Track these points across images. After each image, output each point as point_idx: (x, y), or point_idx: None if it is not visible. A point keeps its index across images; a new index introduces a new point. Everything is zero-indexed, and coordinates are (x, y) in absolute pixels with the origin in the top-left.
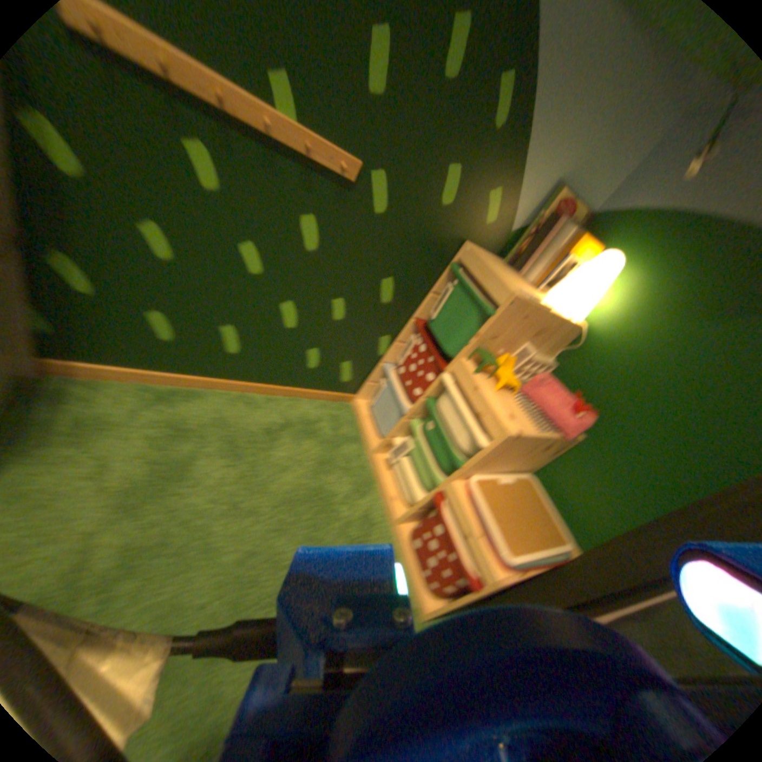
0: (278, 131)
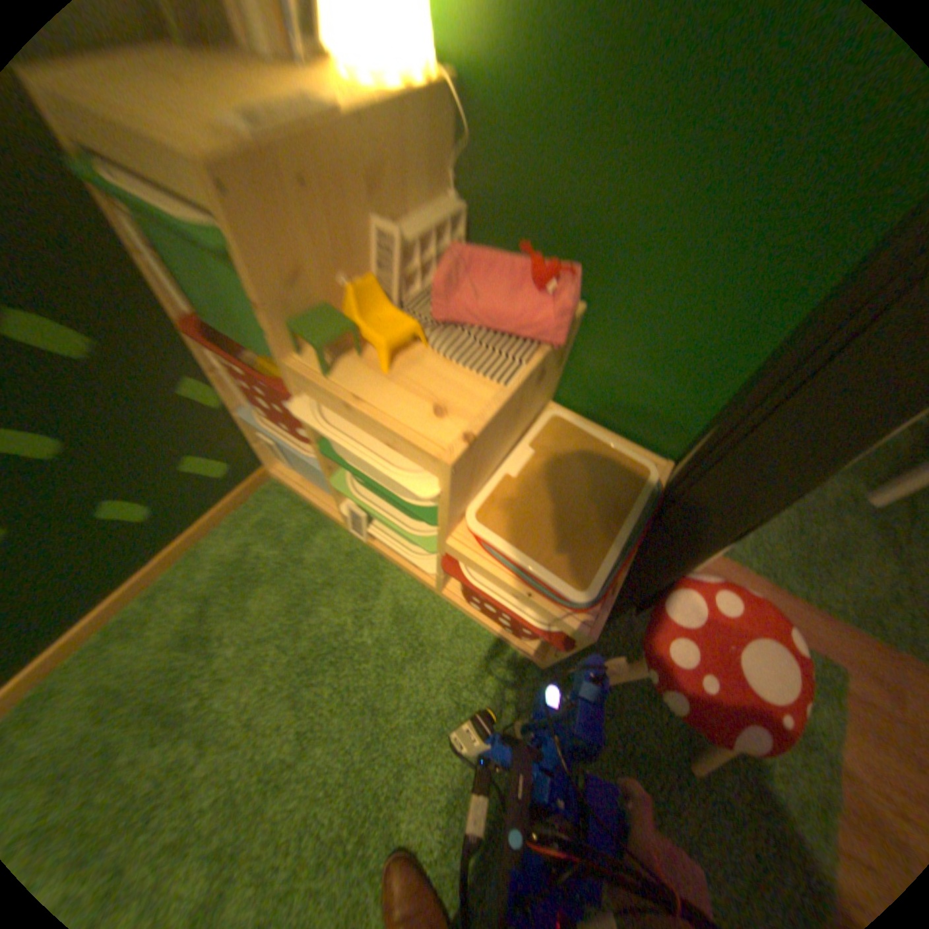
0: None
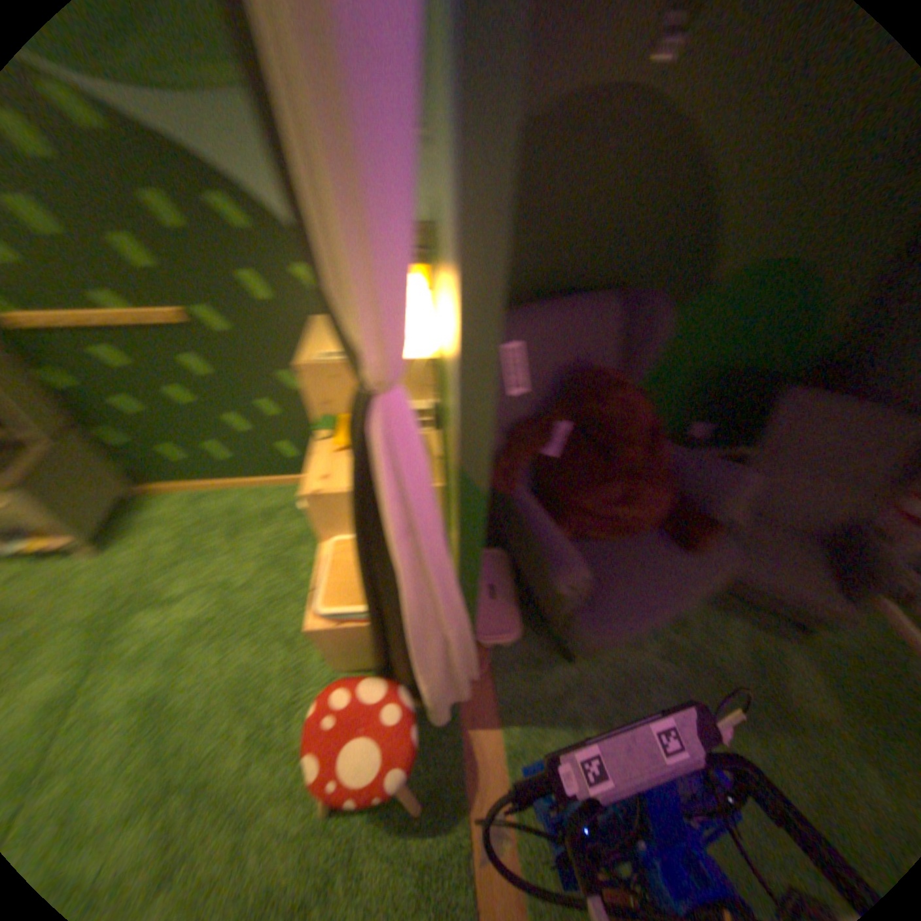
0: (114, 325)
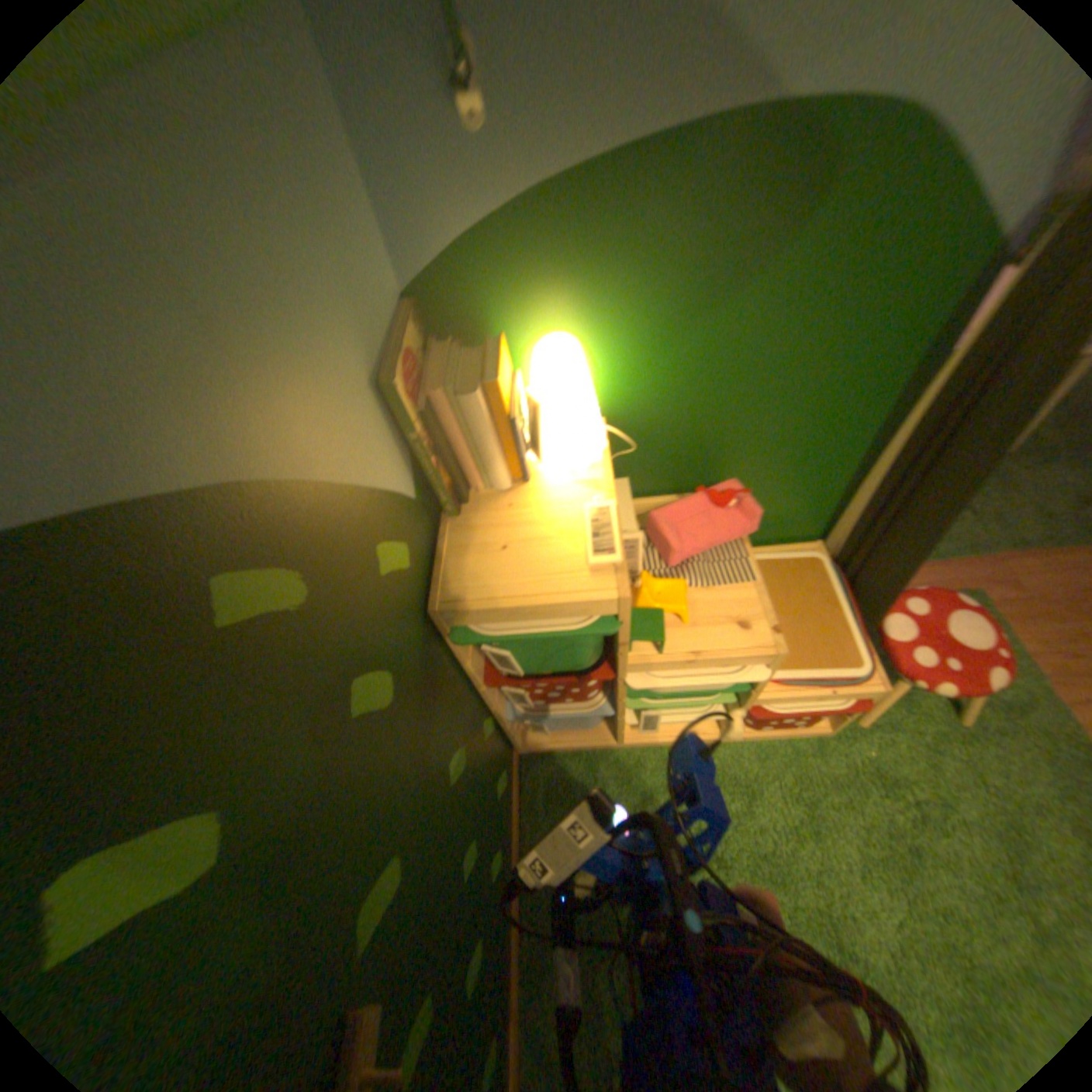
0: None
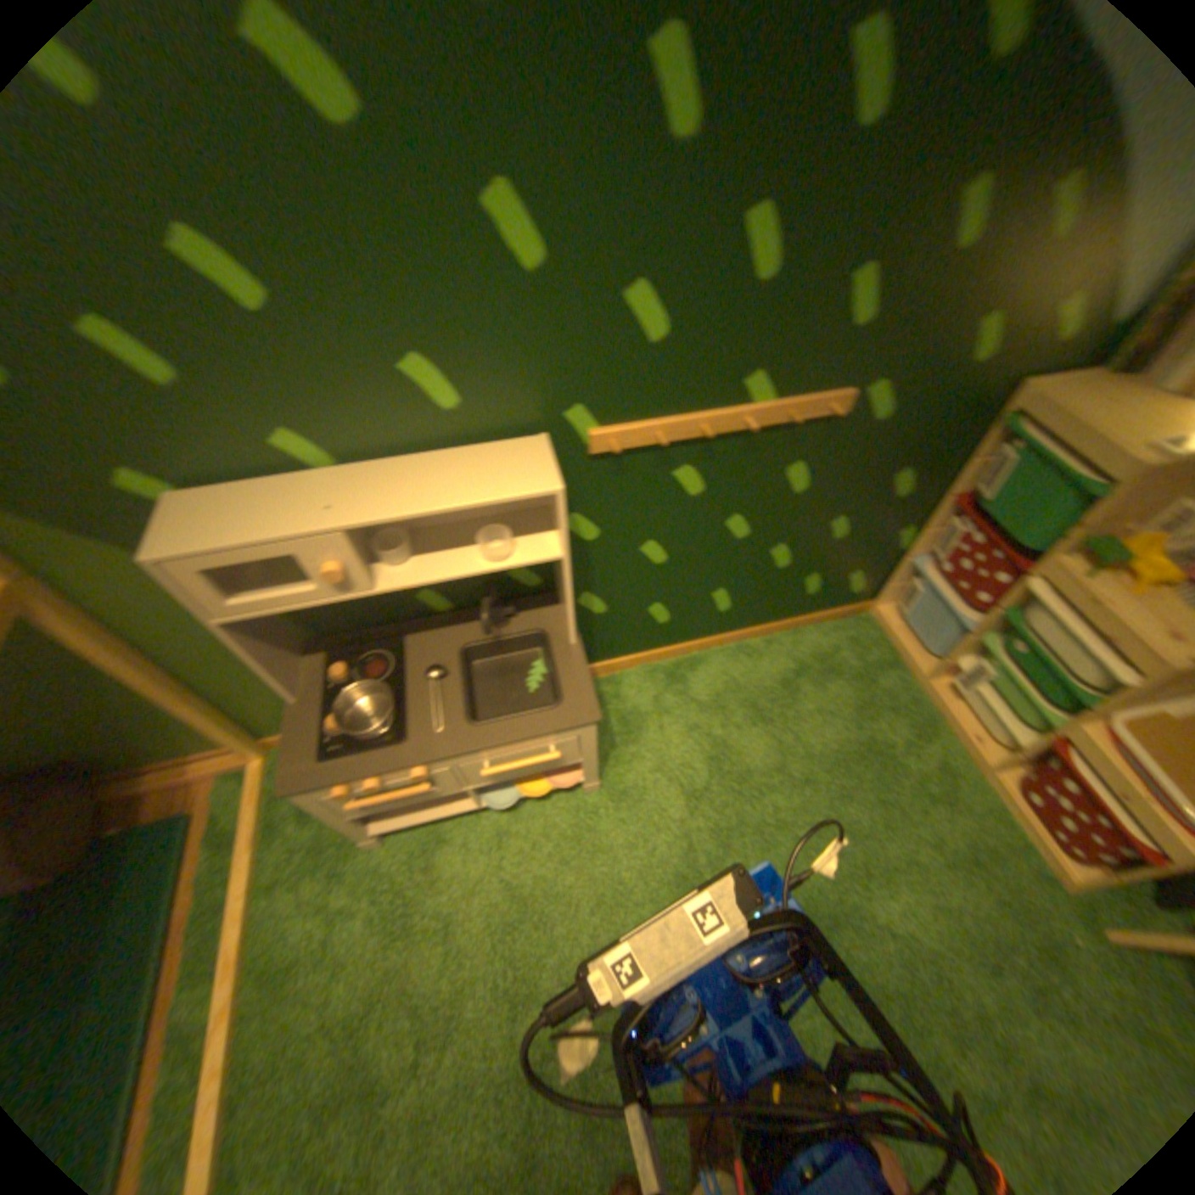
0: (761, 424)
